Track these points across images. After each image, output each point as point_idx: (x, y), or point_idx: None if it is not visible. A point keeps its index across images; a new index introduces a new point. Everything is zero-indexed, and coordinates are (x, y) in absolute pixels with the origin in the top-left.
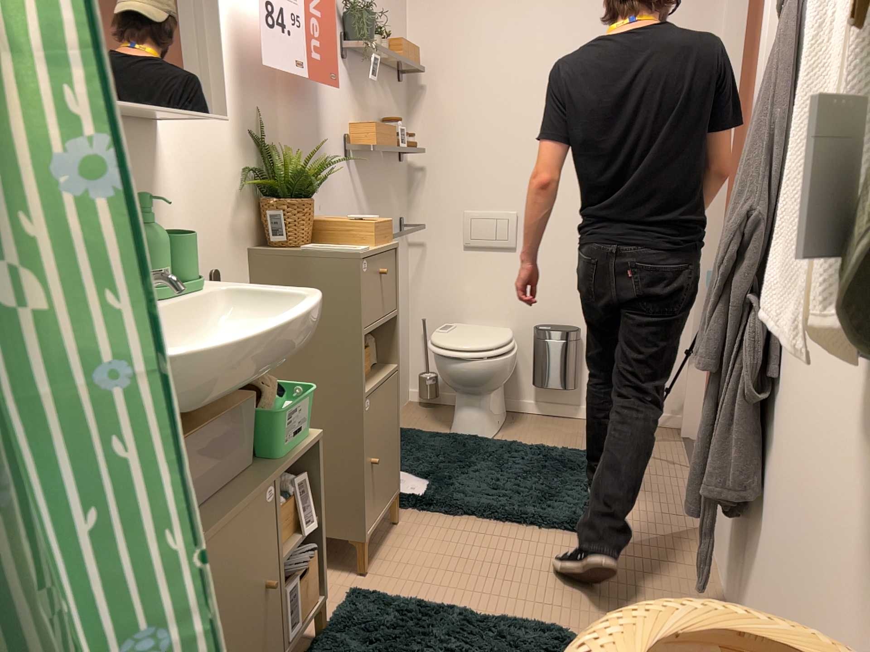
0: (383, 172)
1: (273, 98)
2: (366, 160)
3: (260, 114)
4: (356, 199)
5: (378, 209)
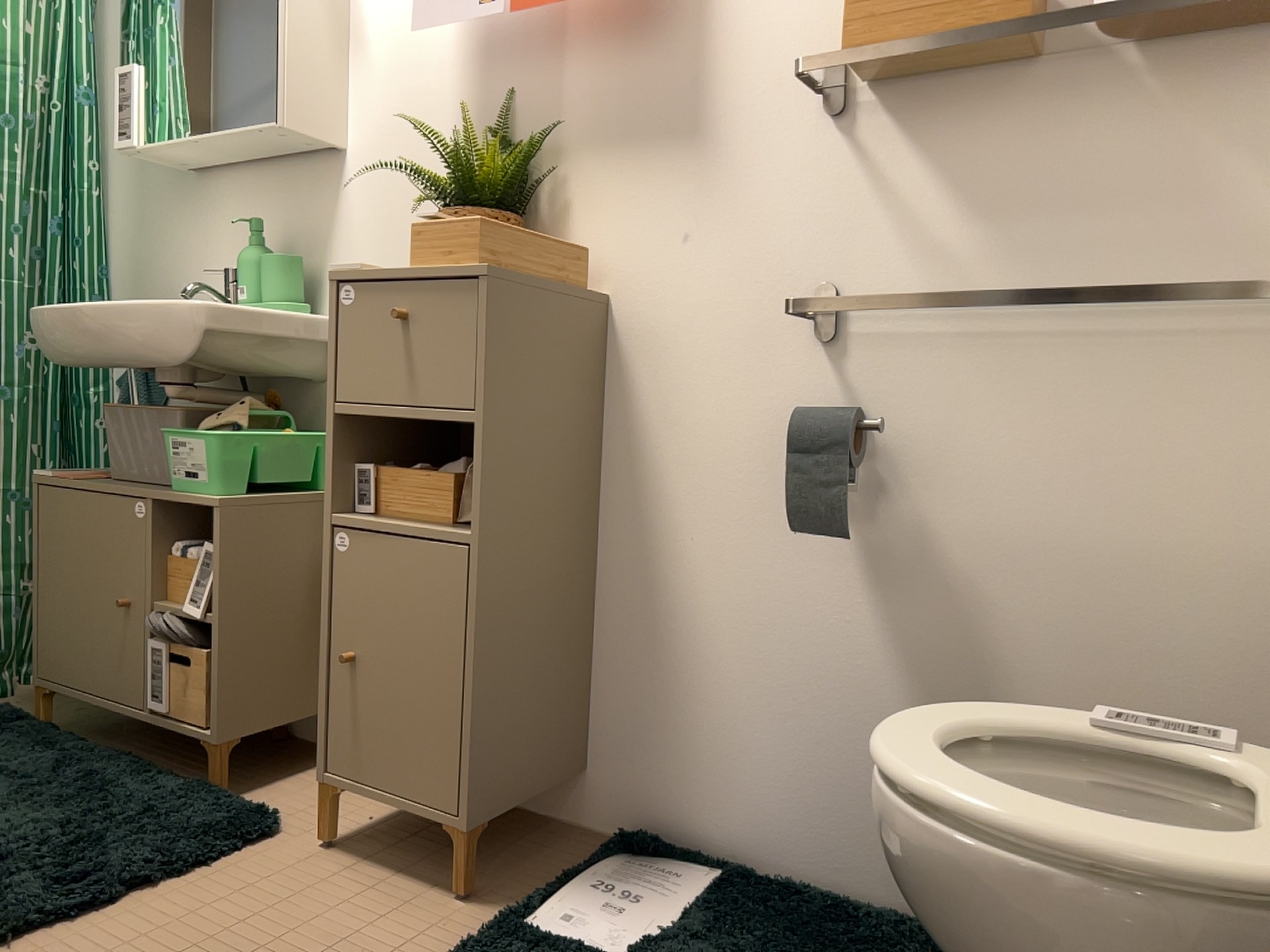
0: (1130, 109)
1: (547, 60)
2: (970, 93)
3: (511, 95)
4: (877, 207)
5: (1055, 232)
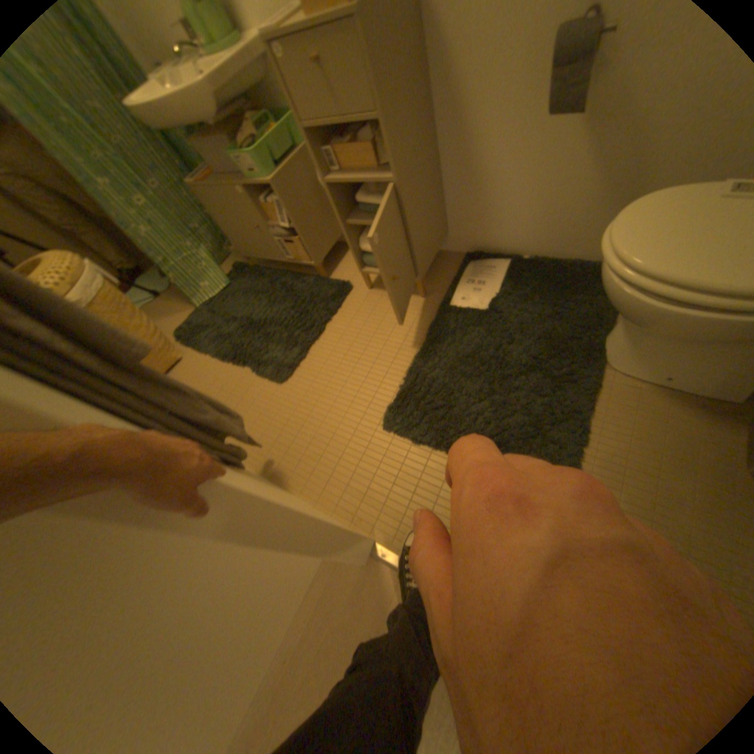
0: None
1: None
2: None
3: None
4: None
5: None
